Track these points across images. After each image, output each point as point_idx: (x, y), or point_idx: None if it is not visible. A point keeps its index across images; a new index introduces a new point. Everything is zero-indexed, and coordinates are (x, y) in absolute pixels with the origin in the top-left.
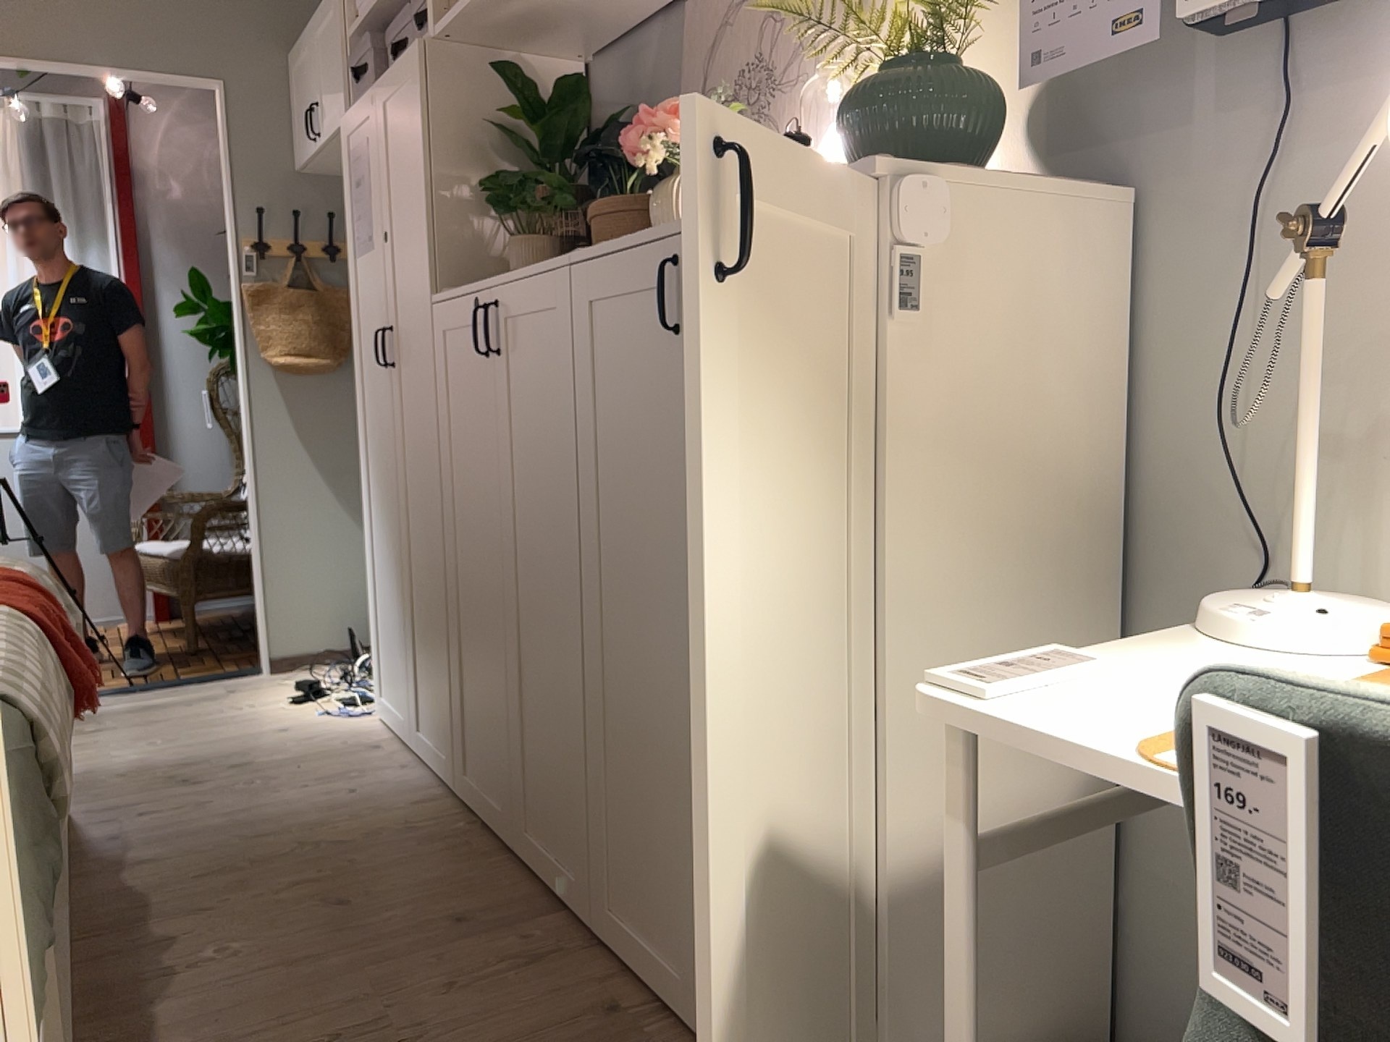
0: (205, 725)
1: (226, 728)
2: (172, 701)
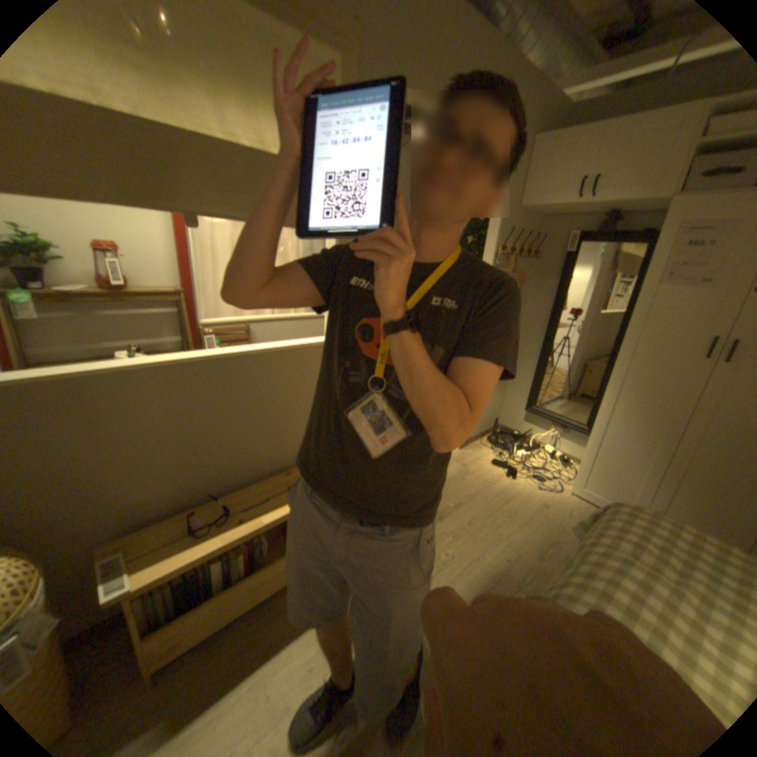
0: (500, 499)
1: (517, 503)
2: (448, 474)
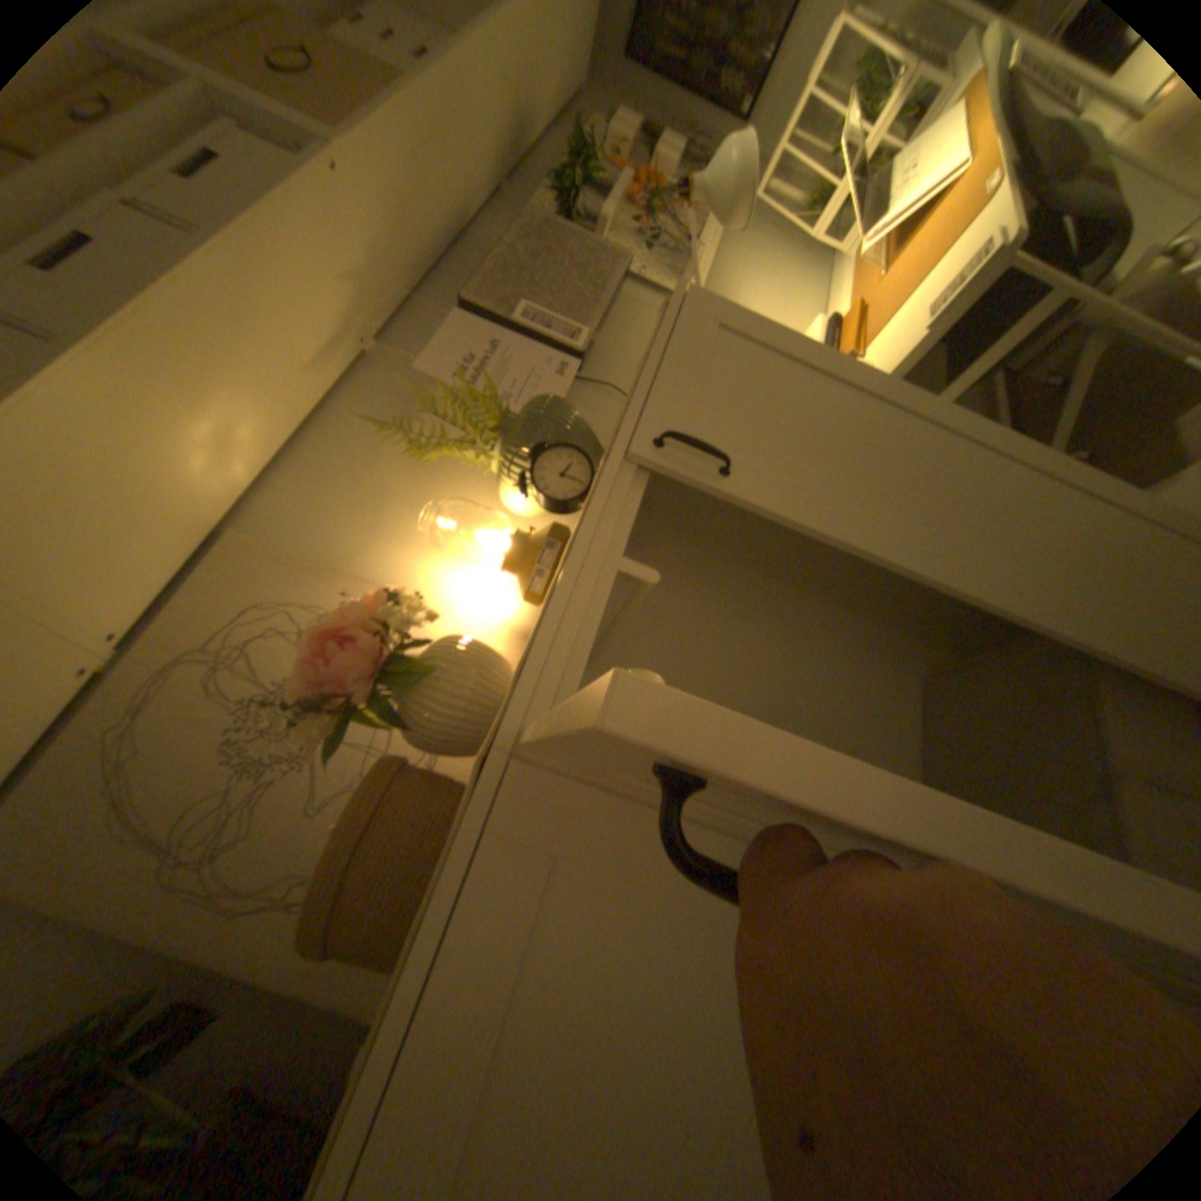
0: None
1: None
2: None
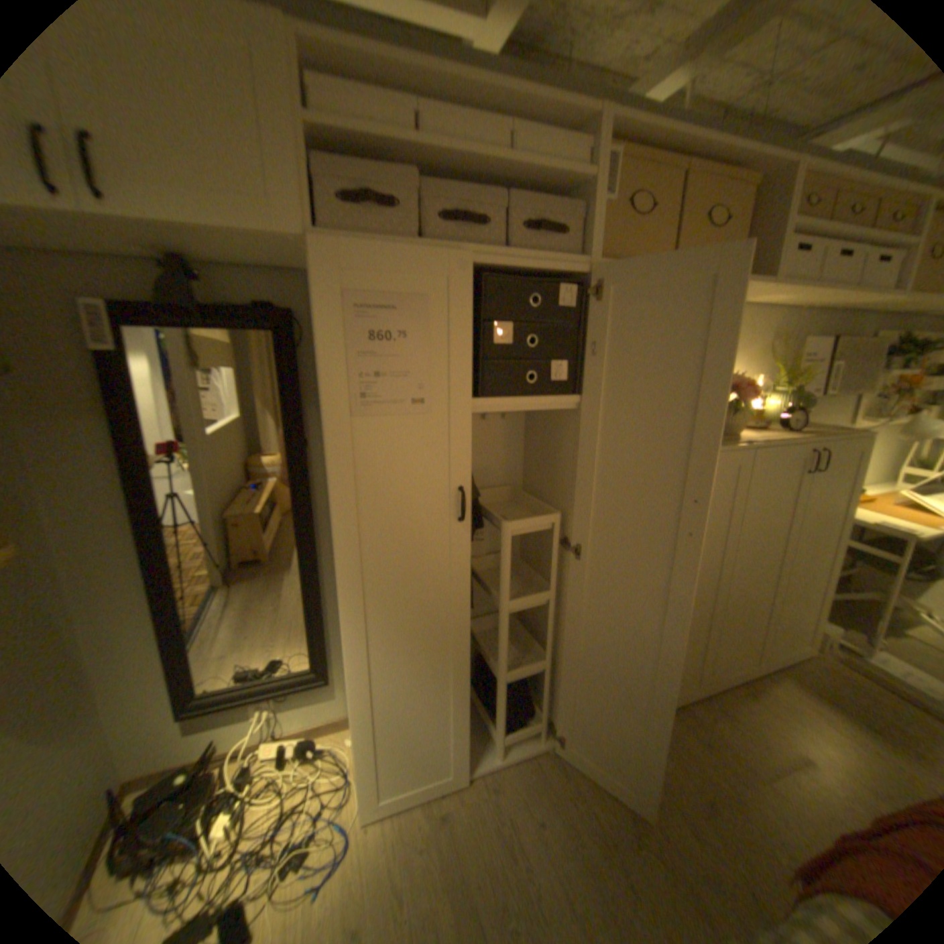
0: None
1: None
2: None
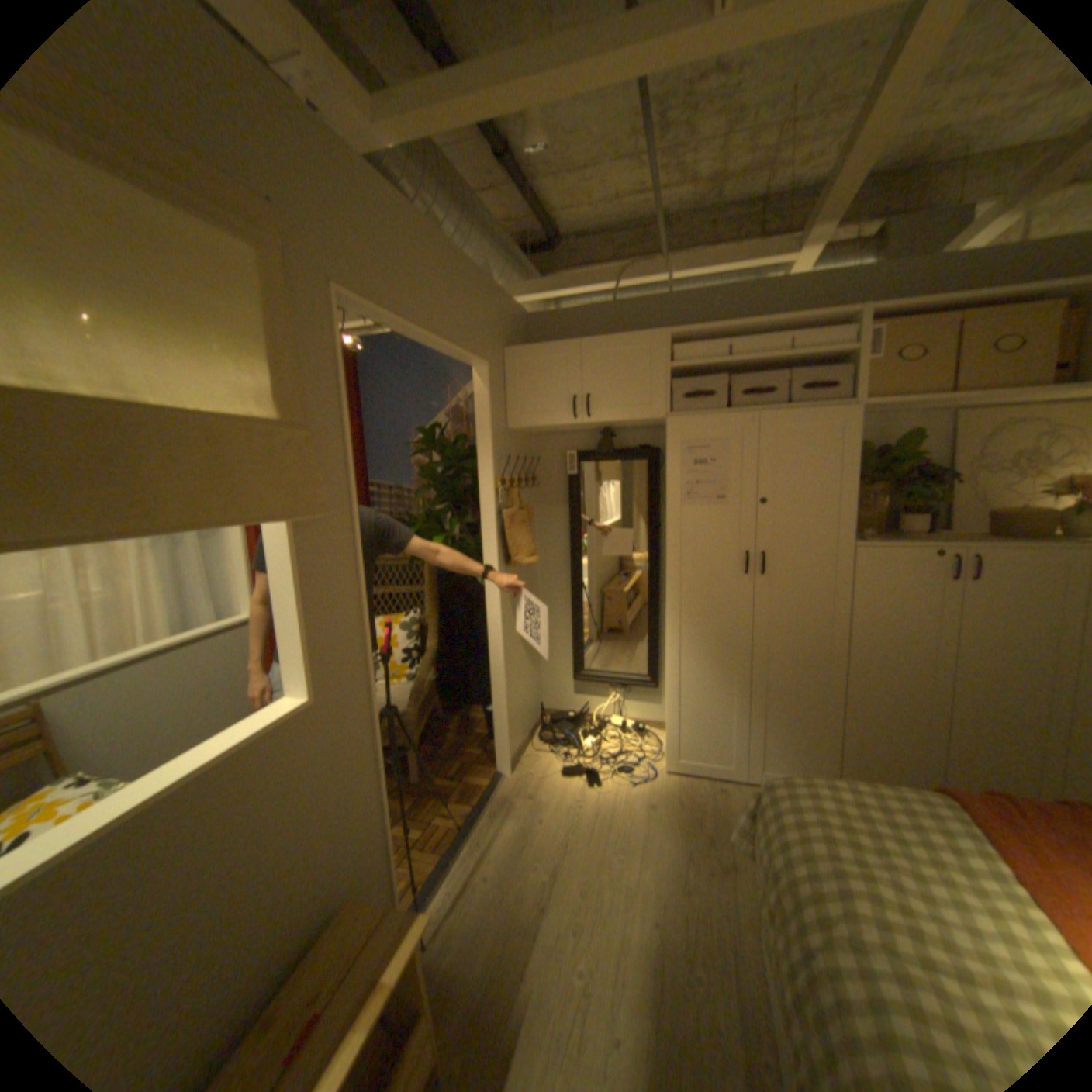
0: (600, 830)
1: (620, 825)
2: (516, 825)
